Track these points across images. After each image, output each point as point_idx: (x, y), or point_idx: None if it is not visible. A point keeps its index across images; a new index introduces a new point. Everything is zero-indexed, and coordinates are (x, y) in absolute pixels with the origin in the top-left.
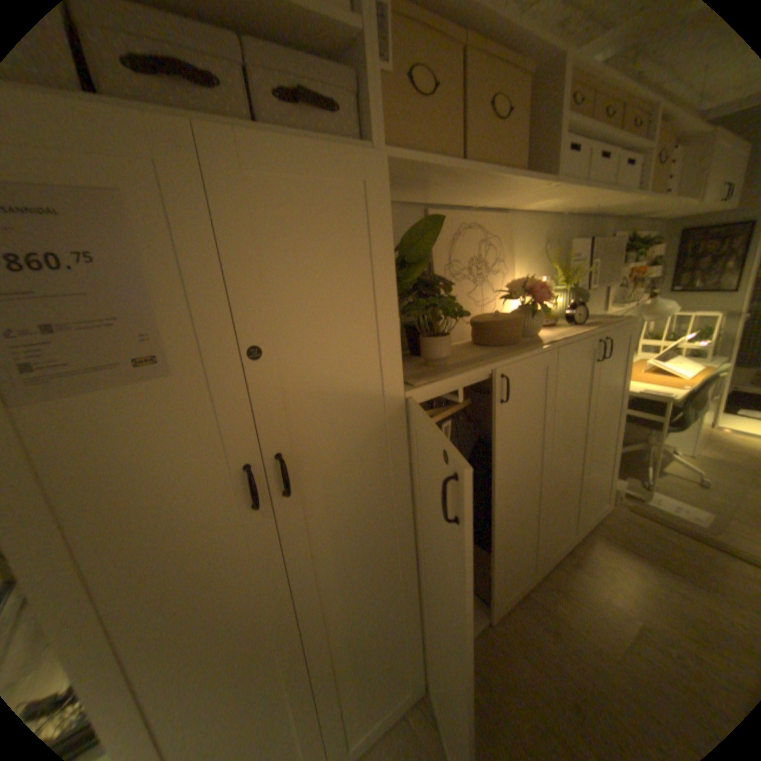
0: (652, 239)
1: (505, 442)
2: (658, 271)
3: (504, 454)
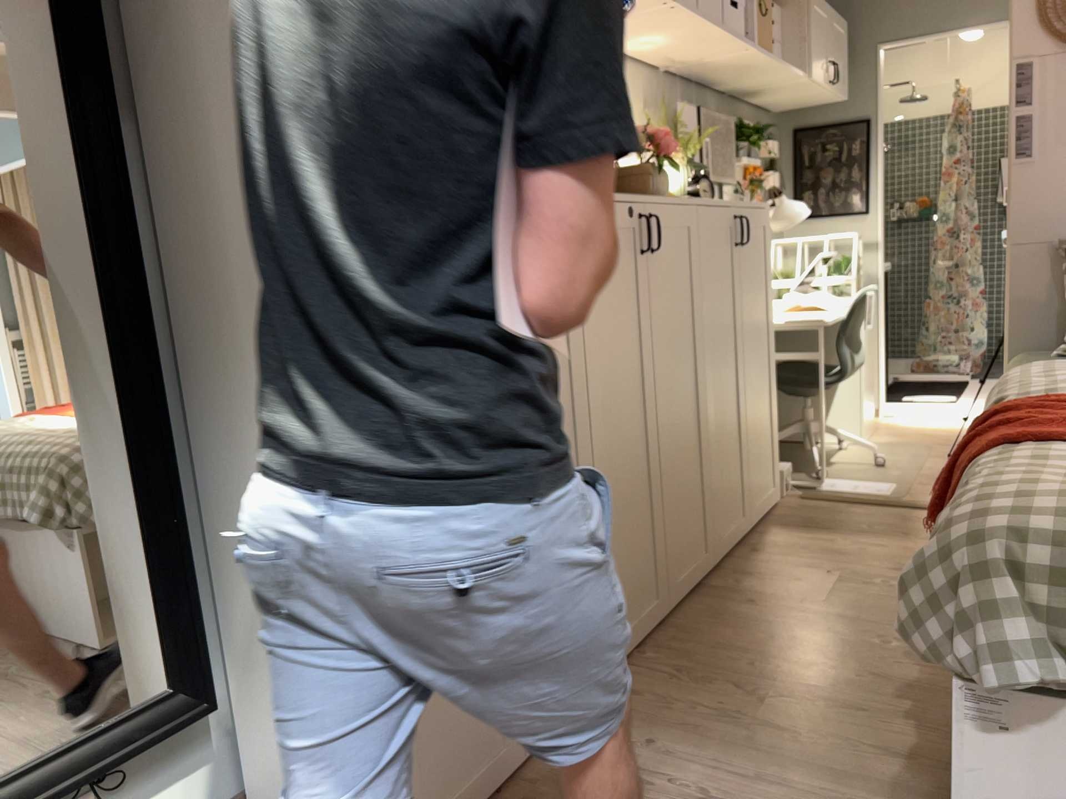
0: (761, 135)
1: (659, 312)
2: (775, 181)
3: (661, 329)
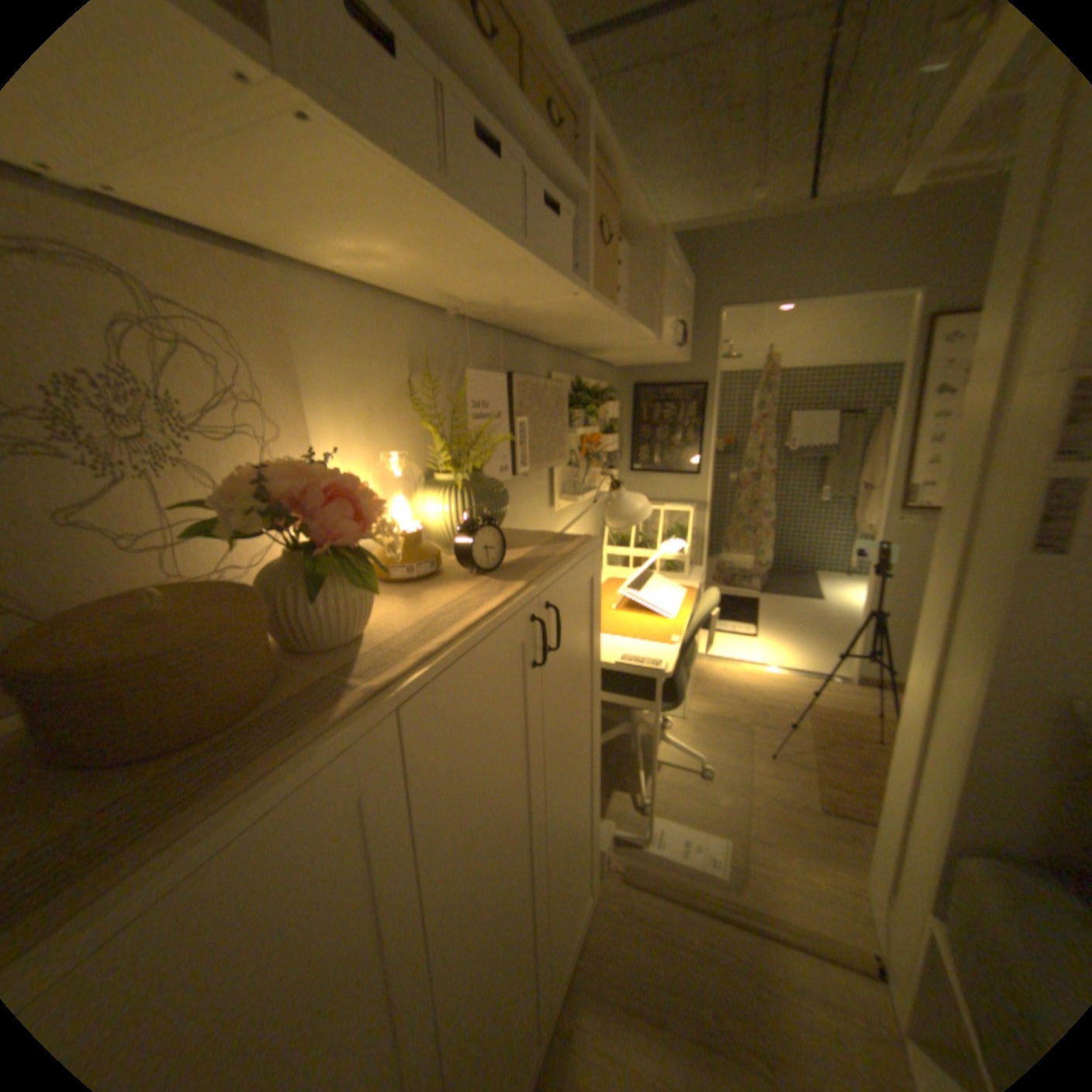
0: (602, 391)
1: None
2: (613, 440)
3: None
